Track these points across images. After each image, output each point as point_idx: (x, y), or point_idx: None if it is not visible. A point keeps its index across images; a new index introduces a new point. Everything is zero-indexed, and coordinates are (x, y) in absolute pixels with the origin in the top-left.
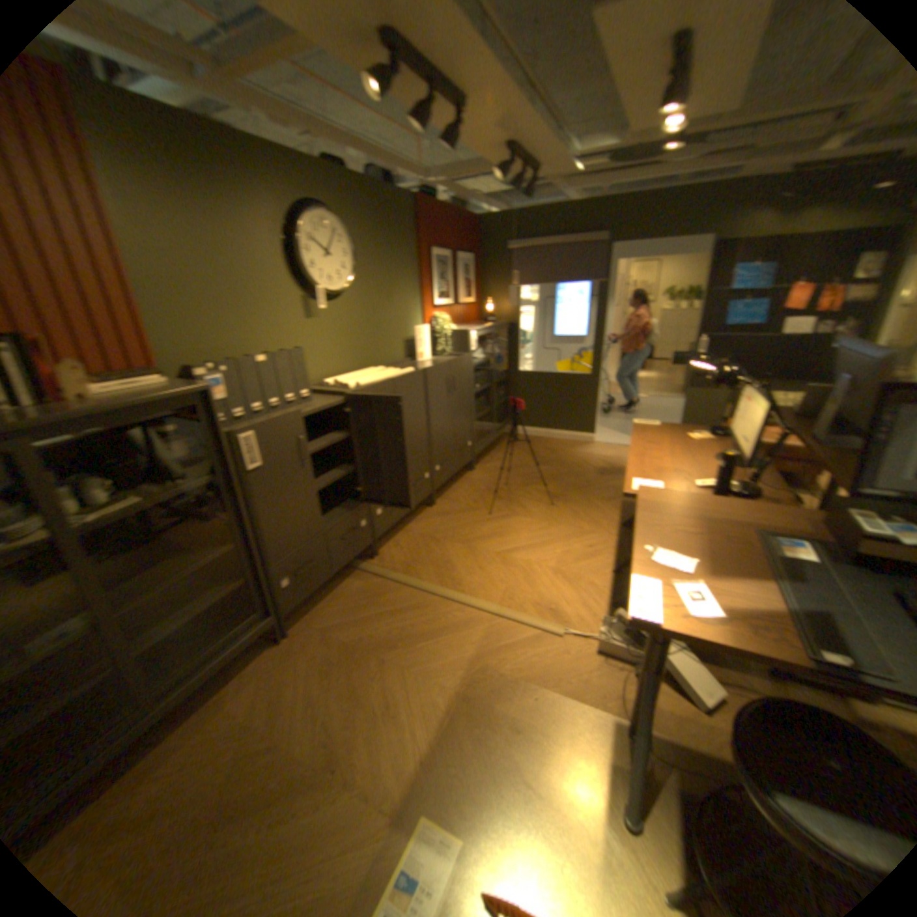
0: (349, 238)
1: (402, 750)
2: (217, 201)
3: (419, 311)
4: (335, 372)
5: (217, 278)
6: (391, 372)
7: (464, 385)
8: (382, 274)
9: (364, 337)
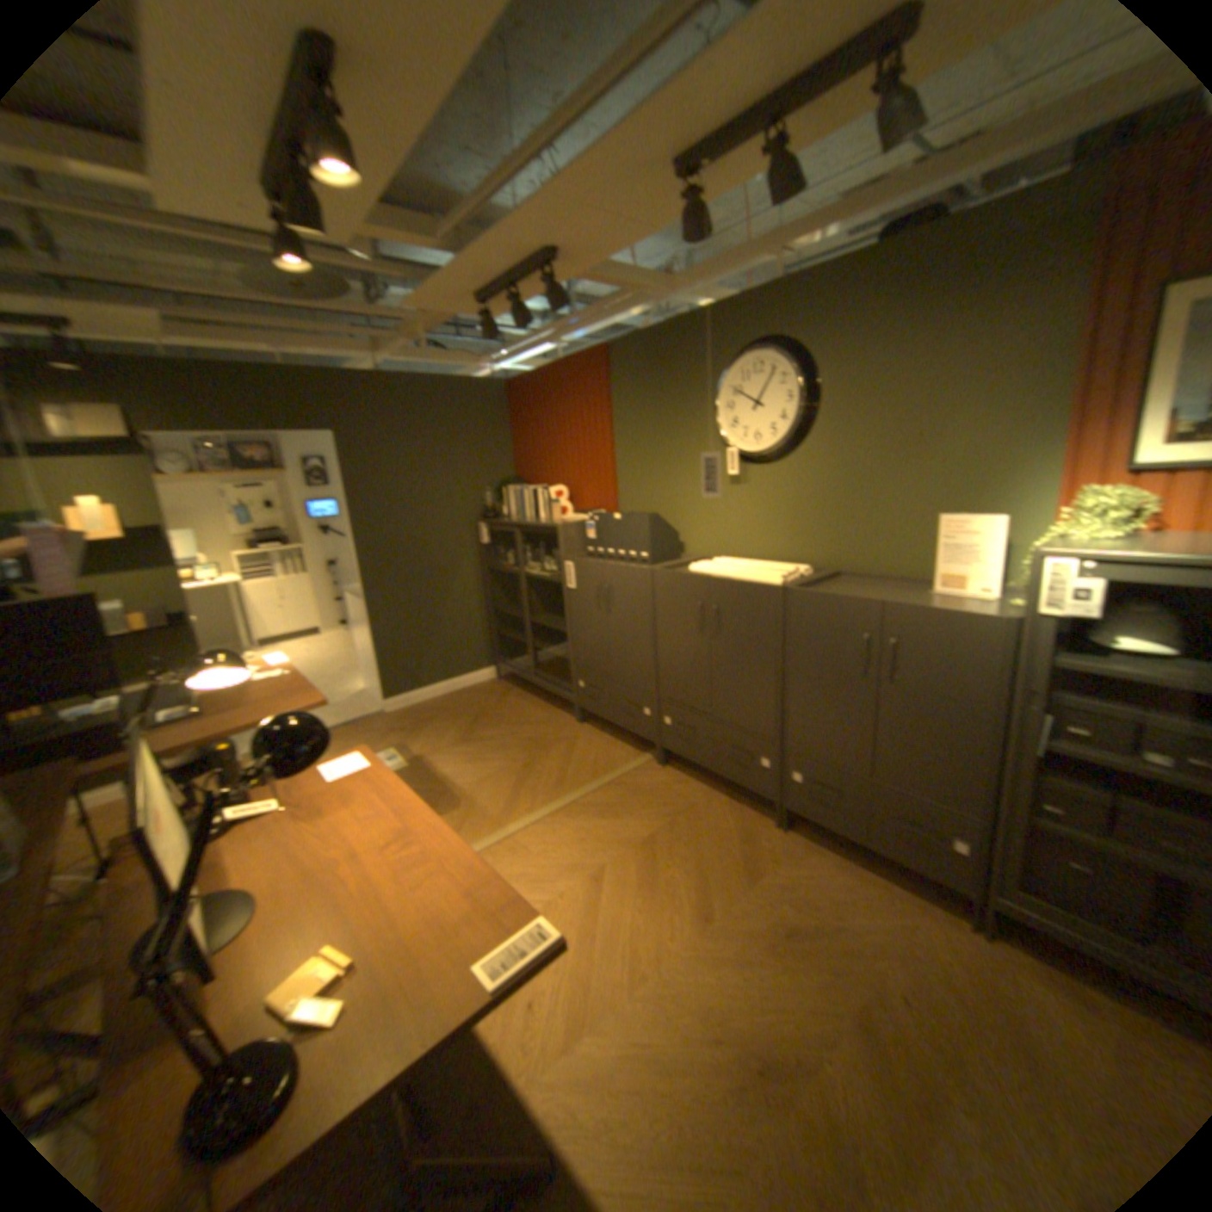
0: (794, 372)
1: (445, 764)
2: (668, 383)
3: (1057, 479)
4: (761, 555)
5: (659, 448)
6: (763, 575)
7: (968, 692)
8: (903, 408)
9: (826, 518)
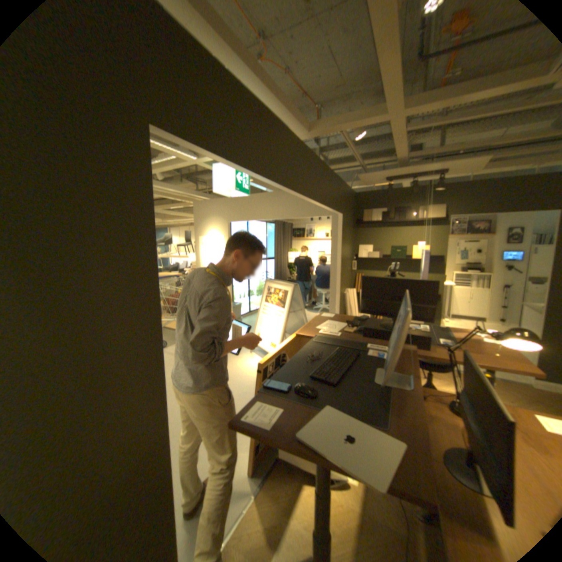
0: None
1: None
2: None
3: None
4: None
5: None
6: None
7: None
8: None
9: None
